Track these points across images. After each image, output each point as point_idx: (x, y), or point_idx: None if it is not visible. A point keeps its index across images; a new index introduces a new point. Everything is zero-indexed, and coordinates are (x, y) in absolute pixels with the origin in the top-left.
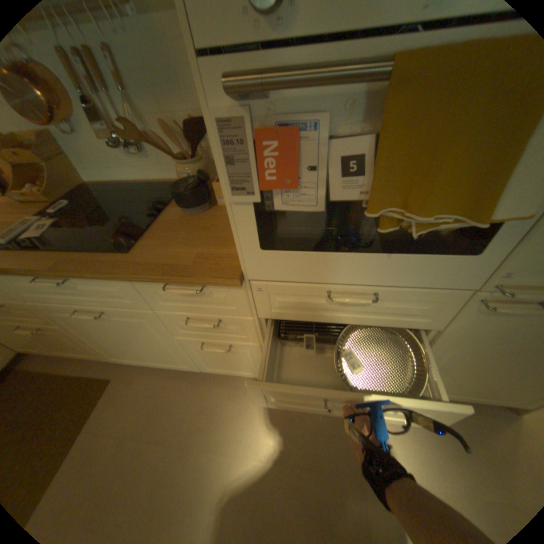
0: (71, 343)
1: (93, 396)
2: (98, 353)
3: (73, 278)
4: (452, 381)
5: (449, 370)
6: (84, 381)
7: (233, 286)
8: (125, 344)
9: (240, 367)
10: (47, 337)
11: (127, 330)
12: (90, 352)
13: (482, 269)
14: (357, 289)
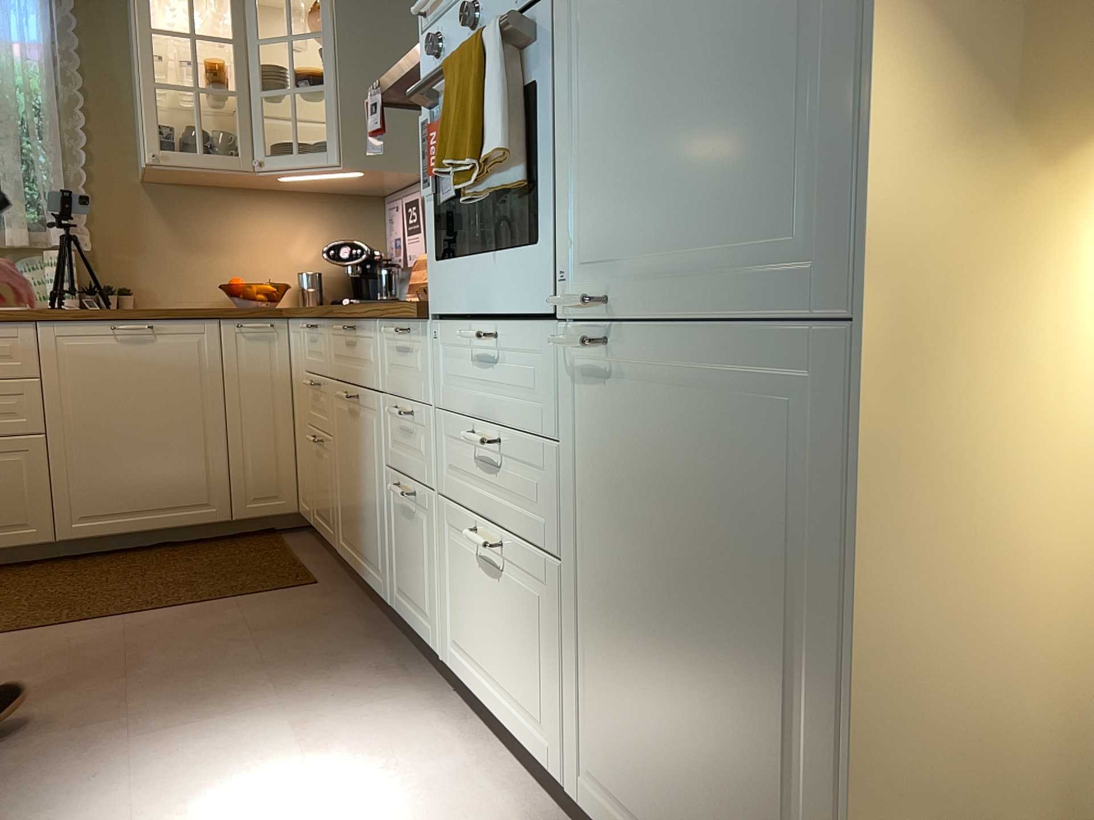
0: (331, 484)
1: (287, 584)
2: (338, 519)
3: (358, 326)
4: (626, 716)
5: (606, 637)
6: (302, 571)
7: (424, 331)
8: (356, 489)
9: (420, 592)
10: (322, 465)
11: (363, 445)
12: (335, 515)
13: (551, 270)
14: (490, 328)
